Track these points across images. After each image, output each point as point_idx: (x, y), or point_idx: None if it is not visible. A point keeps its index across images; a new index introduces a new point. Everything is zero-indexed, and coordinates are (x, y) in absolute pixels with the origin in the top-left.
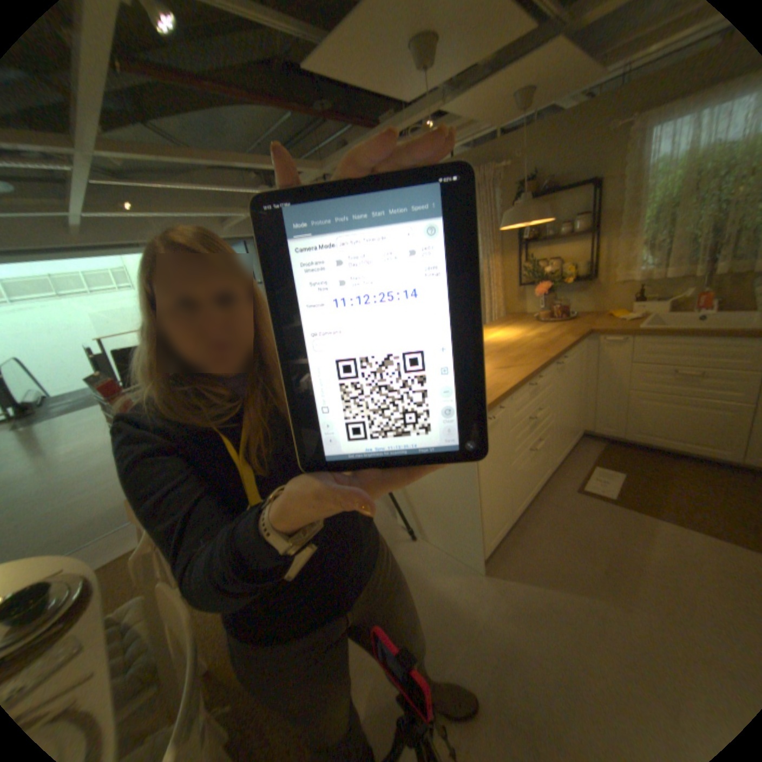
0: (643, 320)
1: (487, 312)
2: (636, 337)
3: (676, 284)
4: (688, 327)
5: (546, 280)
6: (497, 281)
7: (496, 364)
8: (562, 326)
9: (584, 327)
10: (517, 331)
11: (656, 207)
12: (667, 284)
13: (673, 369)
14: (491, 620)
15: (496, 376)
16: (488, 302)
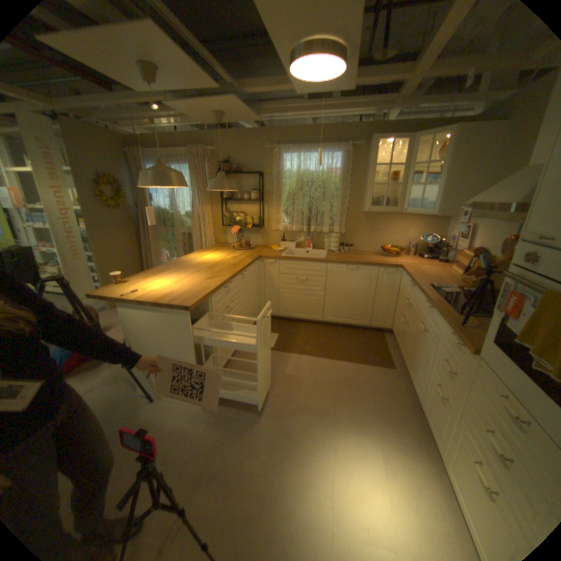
0: (283, 252)
1: (203, 241)
2: (280, 261)
3: (297, 234)
4: (299, 257)
5: (238, 224)
6: (209, 221)
7: (205, 276)
8: (246, 253)
9: (256, 255)
10: (221, 255)
11: (287, 194)
12: (293, 234)
13: (295, 277)
14: (204, 432)
15: (204, 283)
16: (203, 235)
